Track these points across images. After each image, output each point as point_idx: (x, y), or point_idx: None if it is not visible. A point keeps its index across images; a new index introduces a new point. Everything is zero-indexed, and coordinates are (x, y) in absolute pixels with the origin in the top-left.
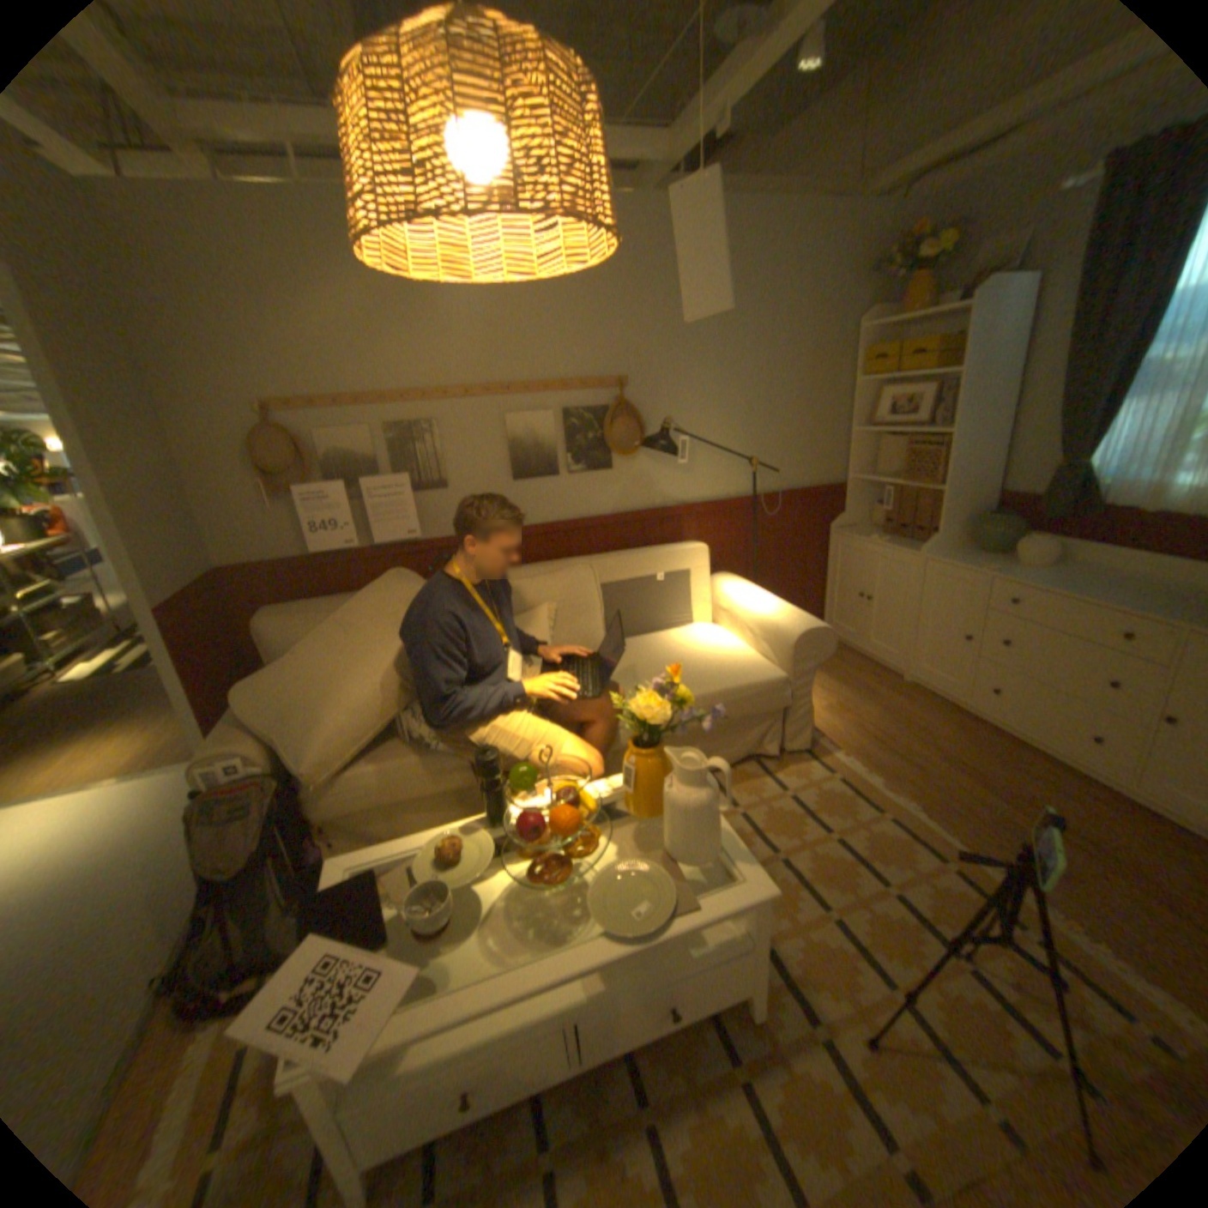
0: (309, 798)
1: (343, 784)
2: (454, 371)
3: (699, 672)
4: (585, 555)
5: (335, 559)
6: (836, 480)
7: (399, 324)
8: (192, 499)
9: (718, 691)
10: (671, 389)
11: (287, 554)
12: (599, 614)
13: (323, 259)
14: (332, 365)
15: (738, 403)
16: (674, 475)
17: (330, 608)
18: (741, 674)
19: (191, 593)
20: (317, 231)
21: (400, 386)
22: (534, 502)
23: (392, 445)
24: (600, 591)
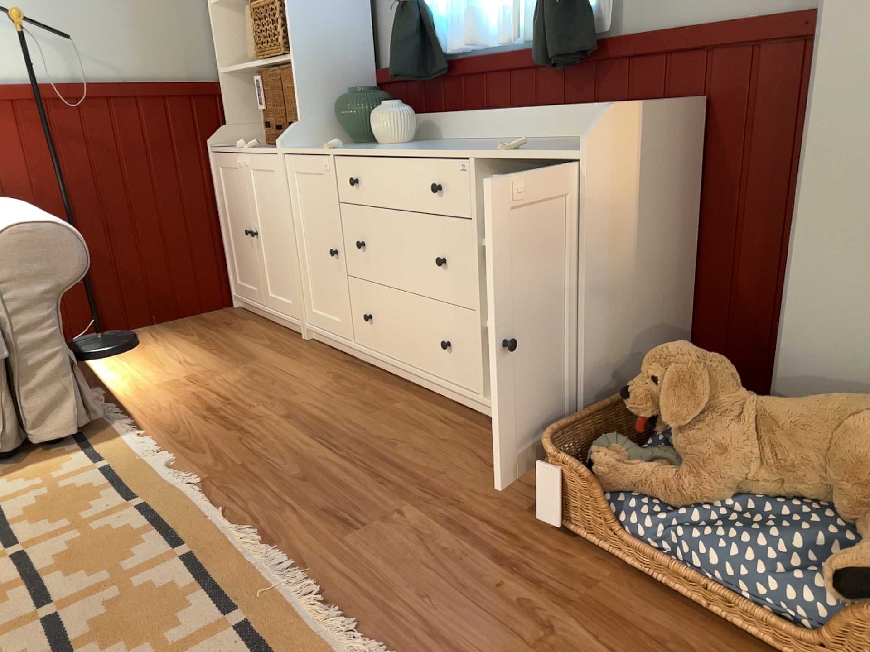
0: None
1: None
2: None
3: None
4: None
5: None
6: (207, 79)
7: None
8: None
9: None
10: None
11: None
12: None
13: None
14: None
15: None
16: None
17: None
18: None
19: None
20: None
21: None
22: None
23: None
24: None
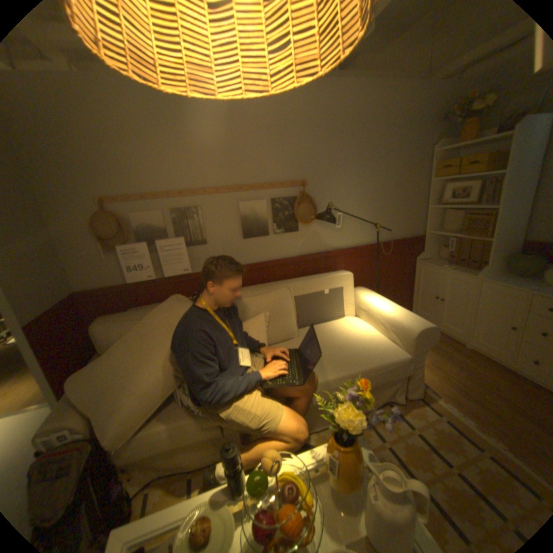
0: (115, 451)
1: (137, 441)
2: (210, 178)
3: (357, 353)
4: (284, 279)
5: (143, 285)
6: (420, 234)
7: (179, 152)
8: (61, 253)
9: (371, 368)
10: (331, 186)
11: (116, 283)
12: (294, 315)
13: (135, 116)
14: (140, 176)
15: (368, 193)
16: (332, 233)
17: (137, 317)
18: (384, 356)
19: (55, 310)
20: (131, 99)
21: (180, 187)
22: (255, 250)
23: (175, 220)
24: (294, 302)
